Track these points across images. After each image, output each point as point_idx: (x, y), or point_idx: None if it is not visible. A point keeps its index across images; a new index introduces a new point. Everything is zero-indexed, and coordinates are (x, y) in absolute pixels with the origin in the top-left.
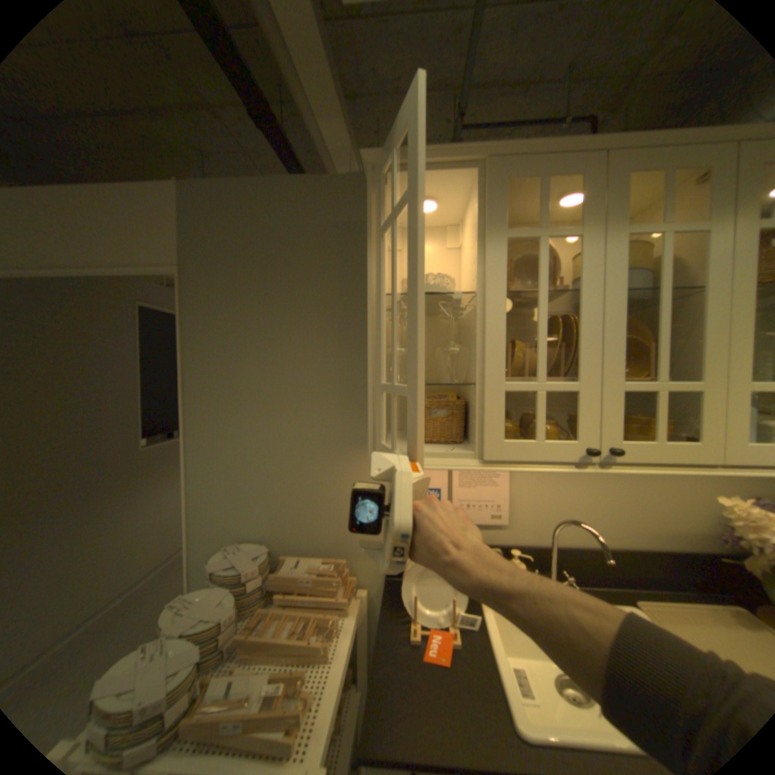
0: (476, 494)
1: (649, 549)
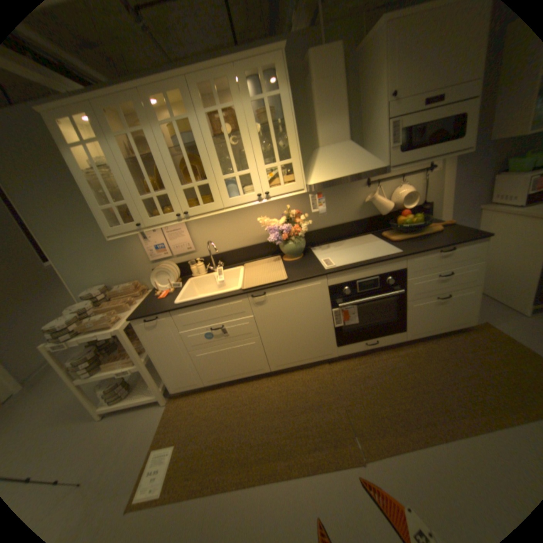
0: (178, 241)
1: (251, 245)
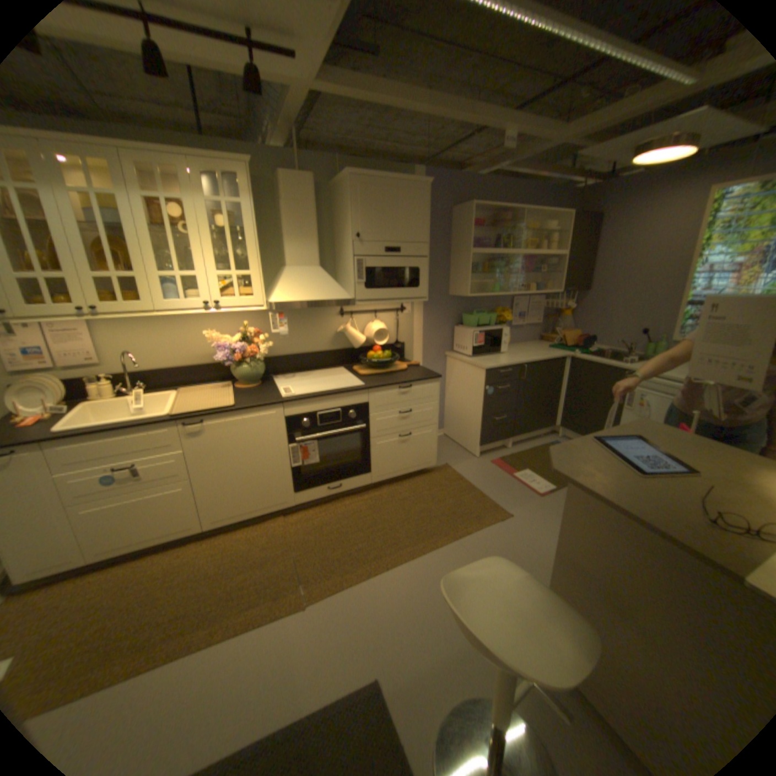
0: (70, 347)
1: (192, 364)
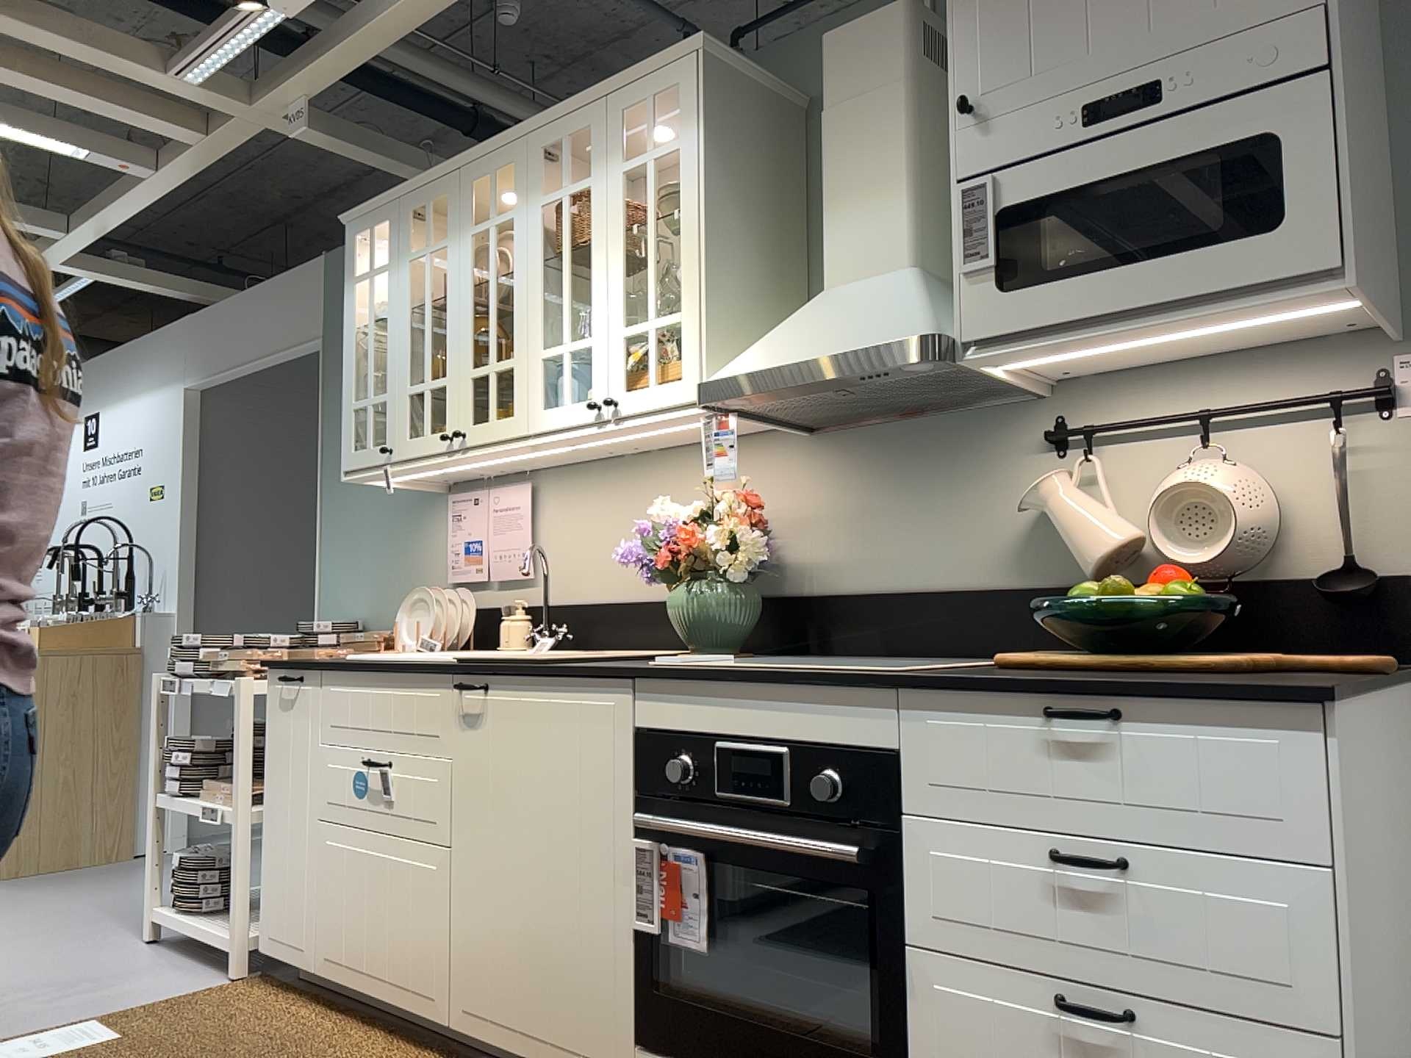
0: (504, 541)
1: (655, 598)
